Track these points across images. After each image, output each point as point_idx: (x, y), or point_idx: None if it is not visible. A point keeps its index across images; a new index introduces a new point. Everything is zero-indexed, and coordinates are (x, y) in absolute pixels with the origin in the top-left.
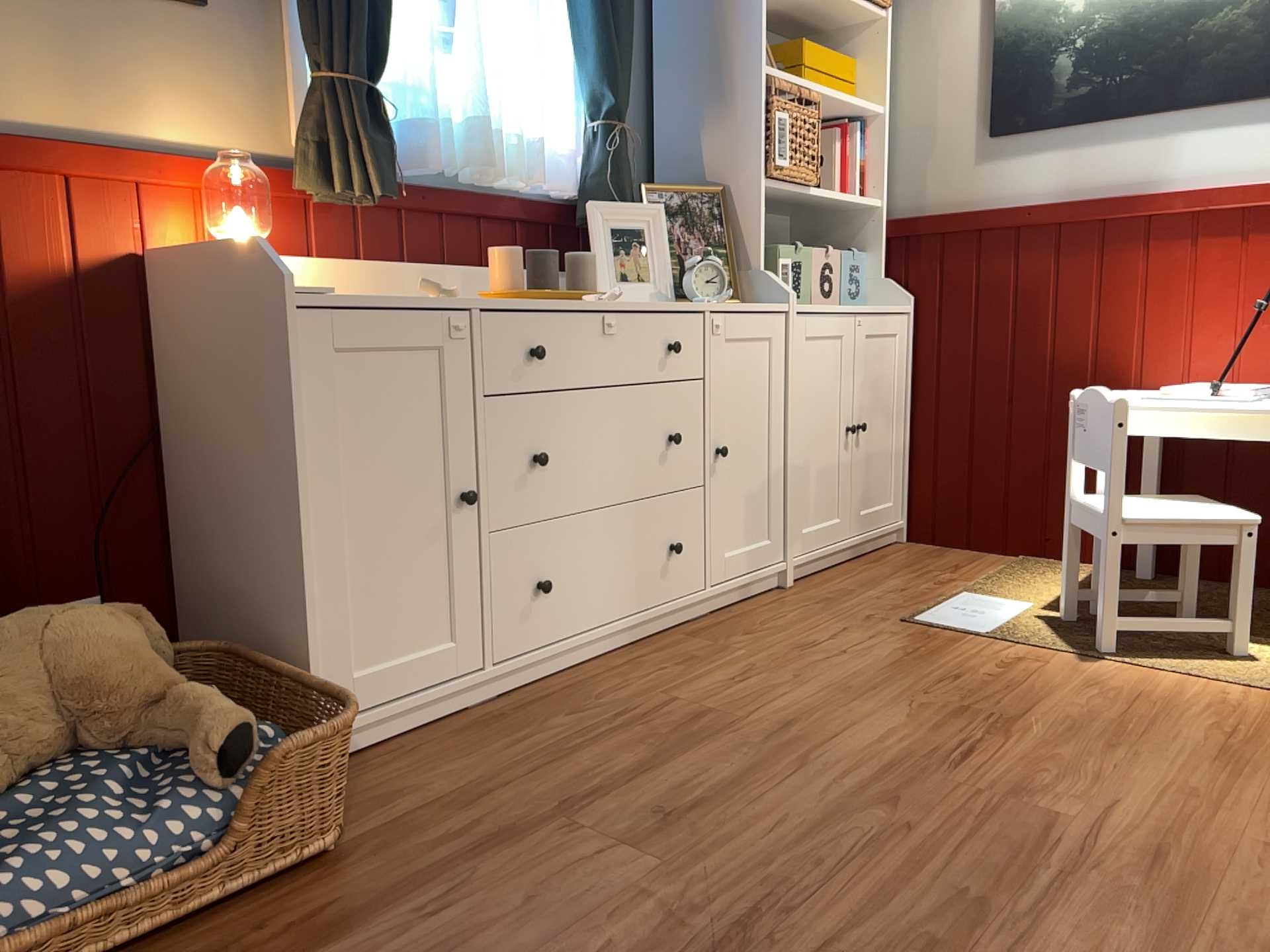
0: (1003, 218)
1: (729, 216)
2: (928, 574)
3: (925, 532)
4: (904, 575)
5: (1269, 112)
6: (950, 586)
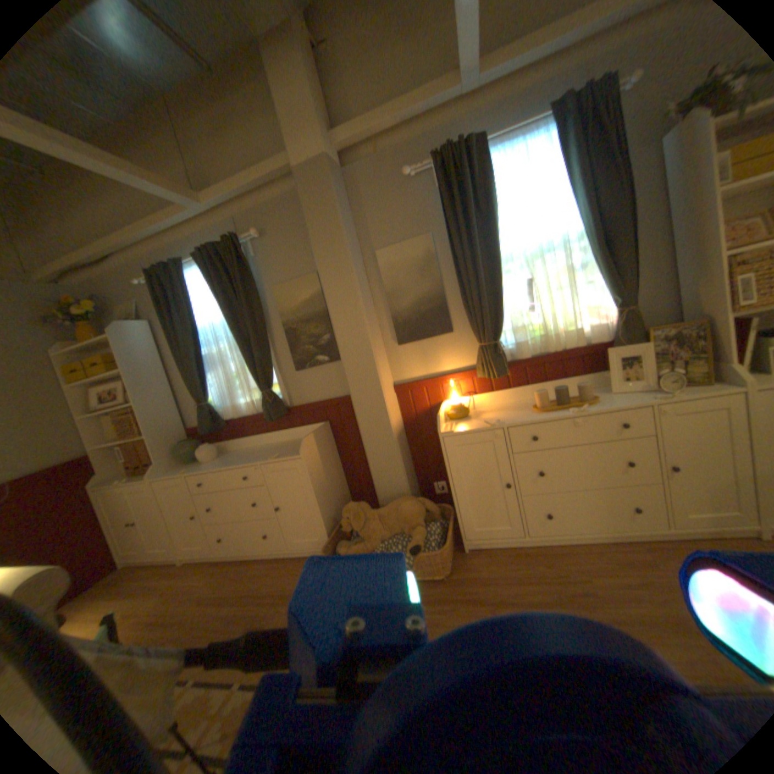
0: None
1: (714, 332)
2: None
3: None
4: None
5: None
6: None
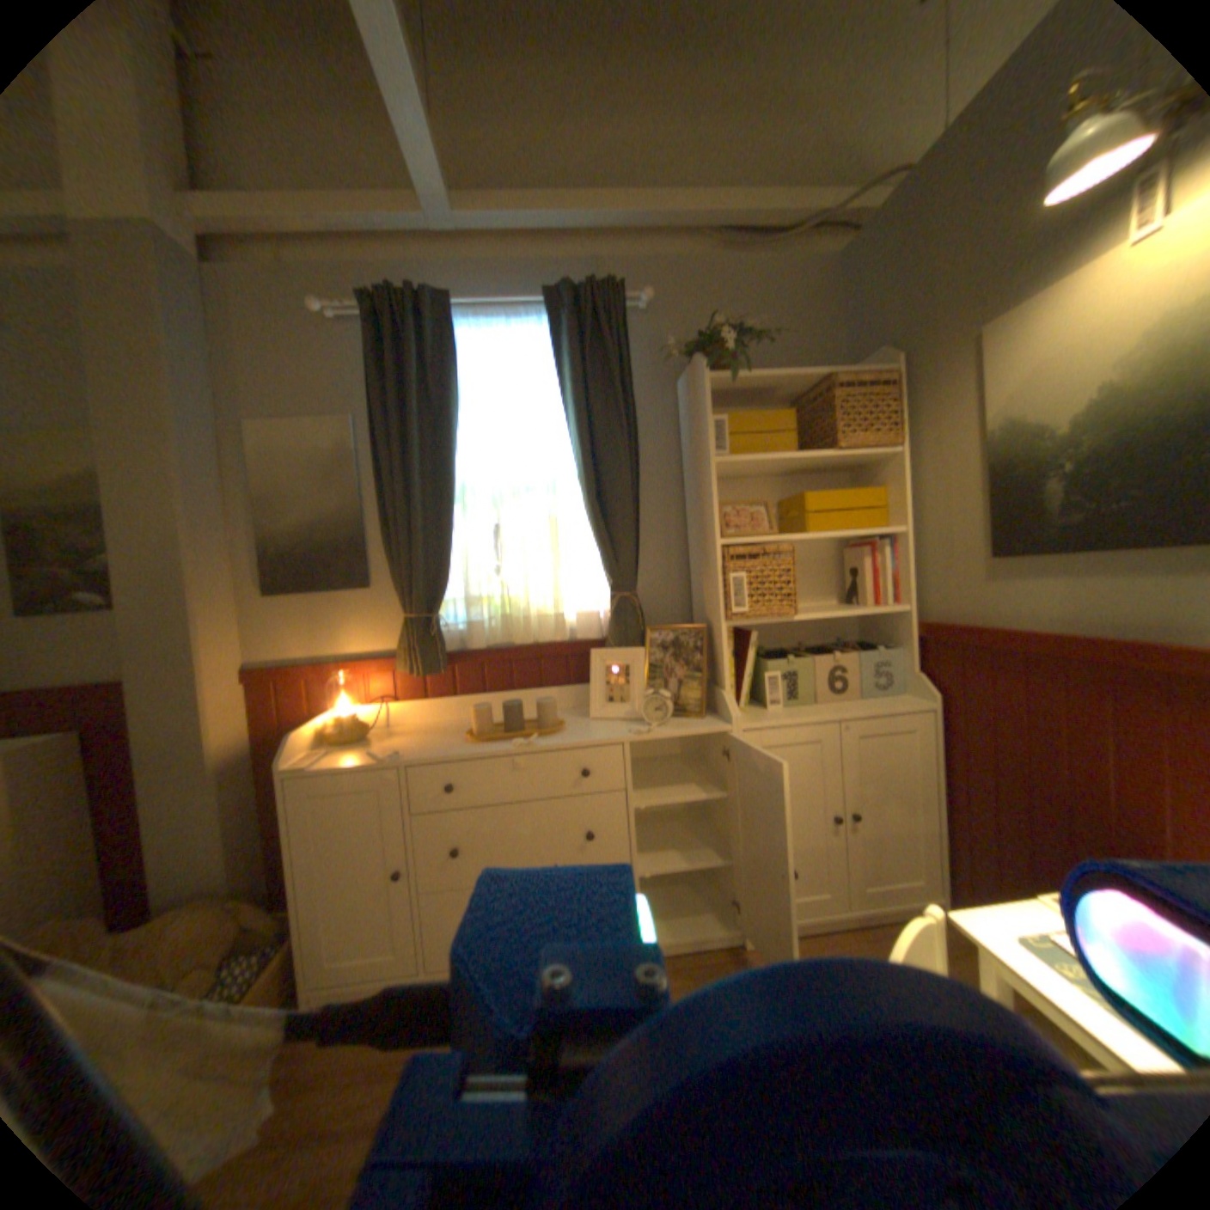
0: (1010, 640)
1: (714, 644)
2: None
3: None
4: None
5: None
6: None
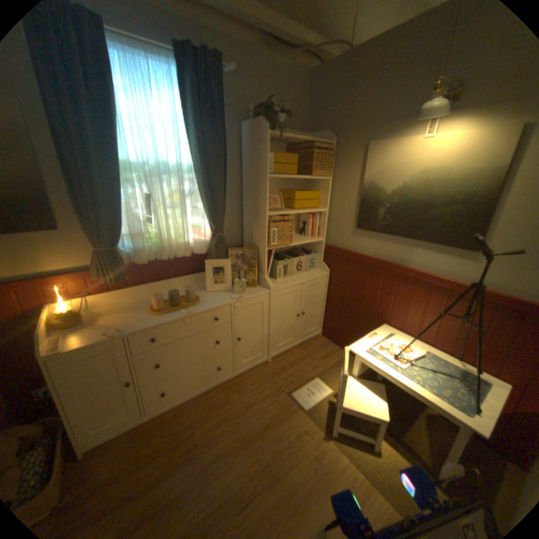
0: (357, 257)
1: (258, 256)
2: (315, 361)
3: (326, 336)
4: (307, 360)
5: (451, 252)
6: (316, 372)
